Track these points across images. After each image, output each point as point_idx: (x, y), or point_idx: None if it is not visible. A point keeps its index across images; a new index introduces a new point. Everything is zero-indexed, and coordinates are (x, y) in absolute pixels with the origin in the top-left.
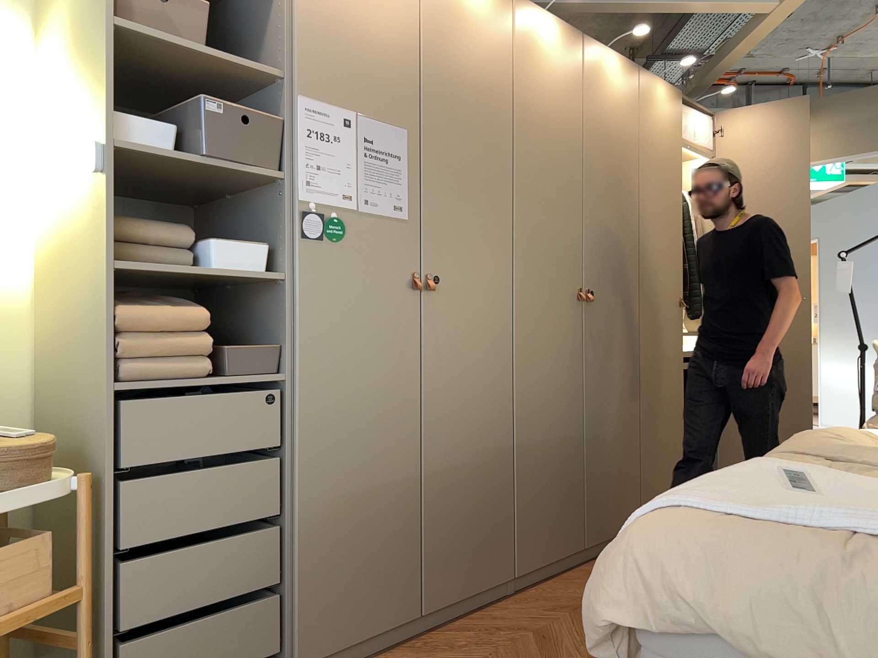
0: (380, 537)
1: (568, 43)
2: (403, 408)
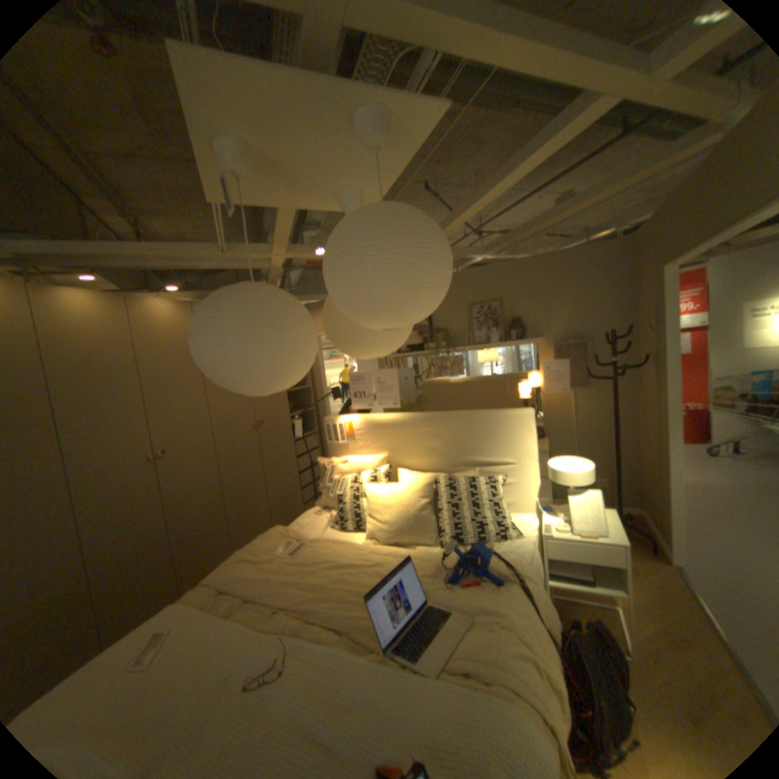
0: None
1: (104, 306)
2: None
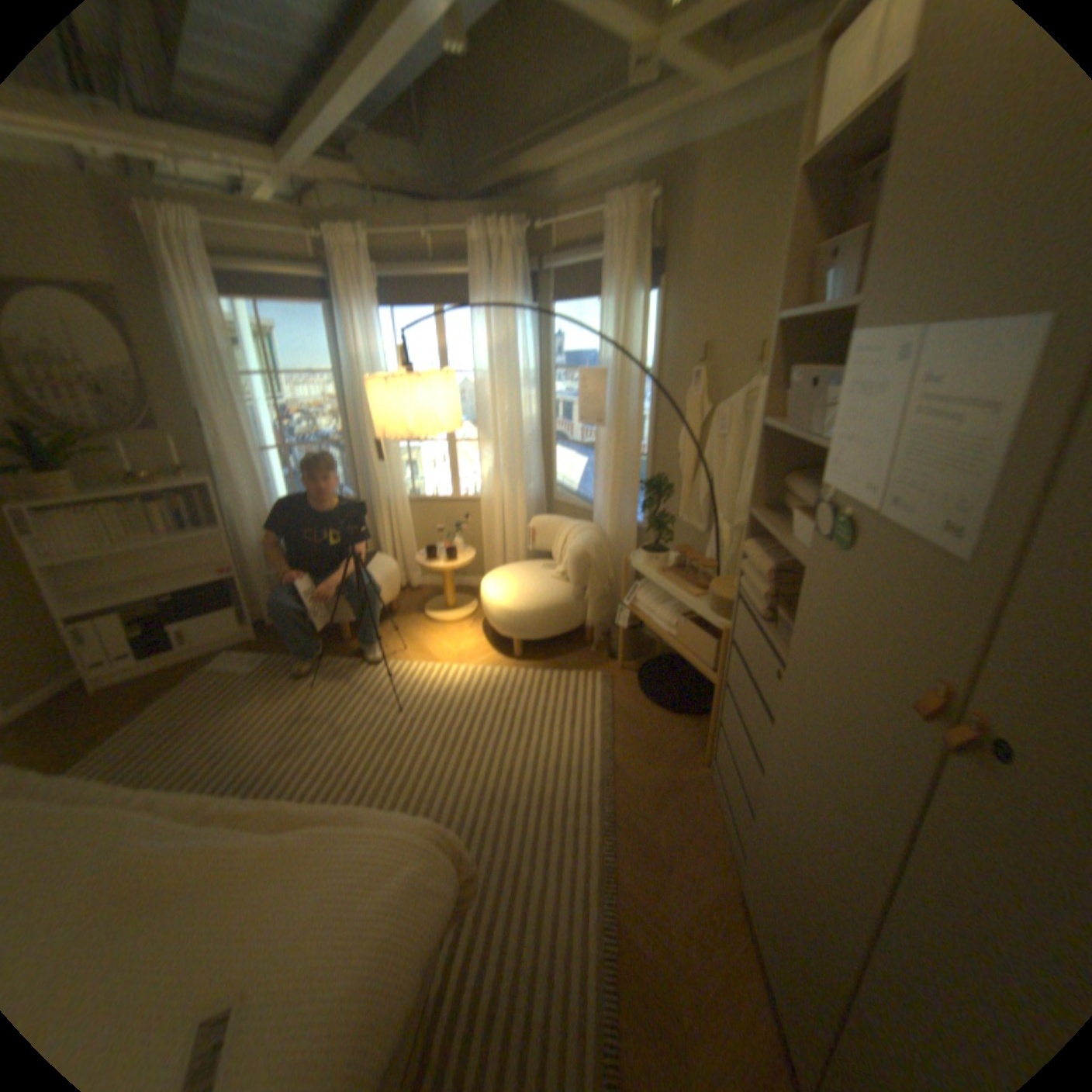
0: (798, 938)
1: None
2: (858, 866)
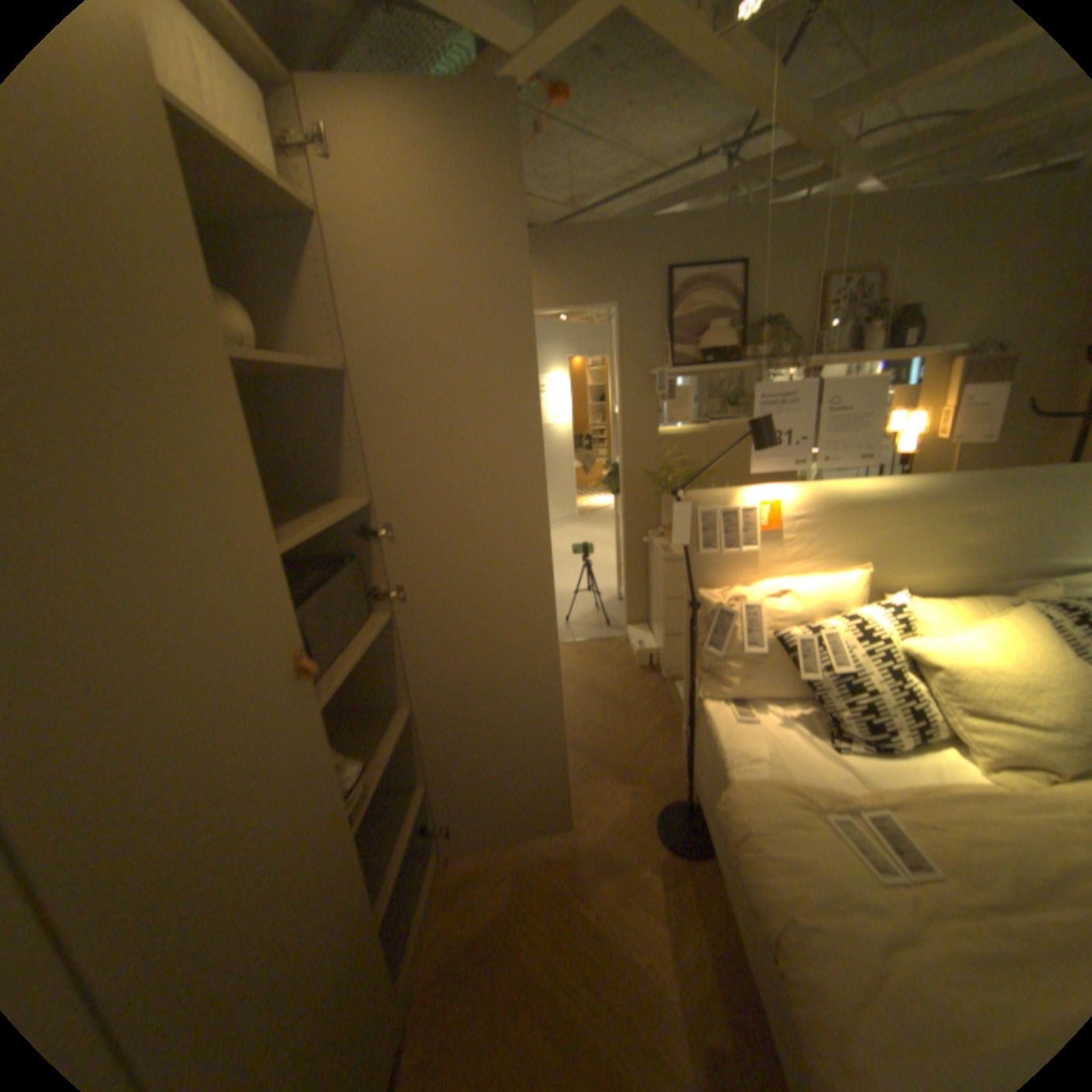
0: None
1: None
2: None
